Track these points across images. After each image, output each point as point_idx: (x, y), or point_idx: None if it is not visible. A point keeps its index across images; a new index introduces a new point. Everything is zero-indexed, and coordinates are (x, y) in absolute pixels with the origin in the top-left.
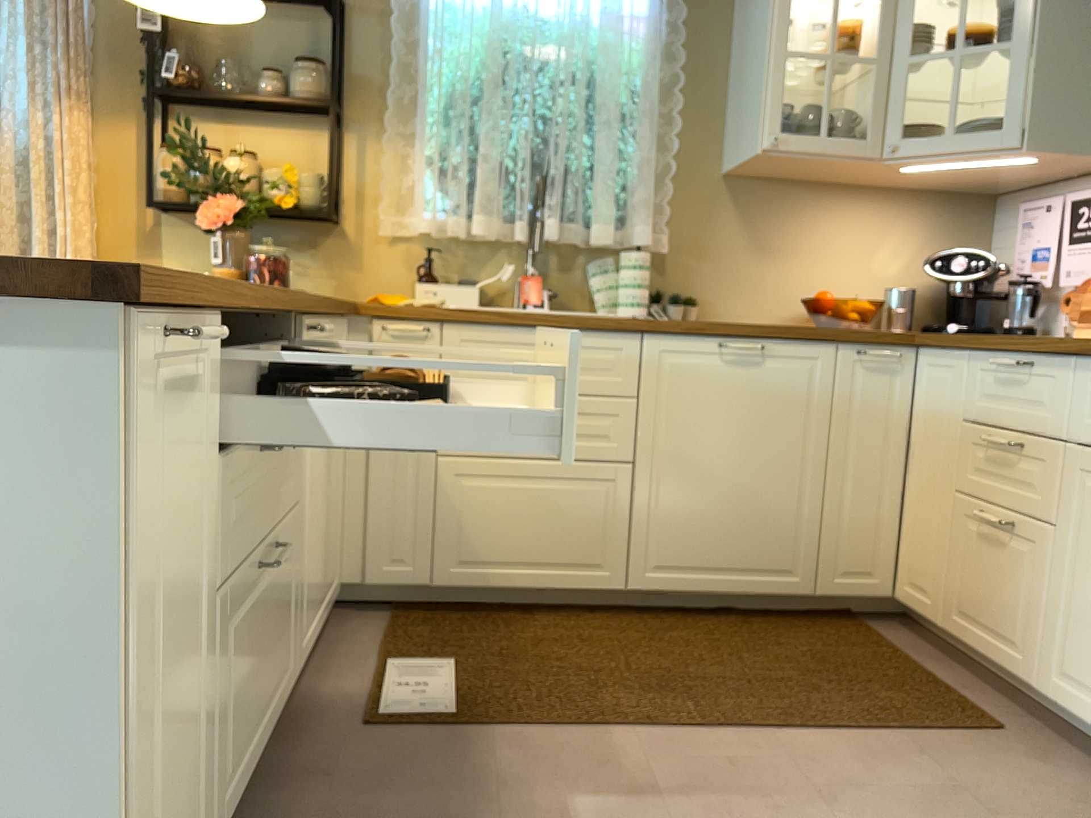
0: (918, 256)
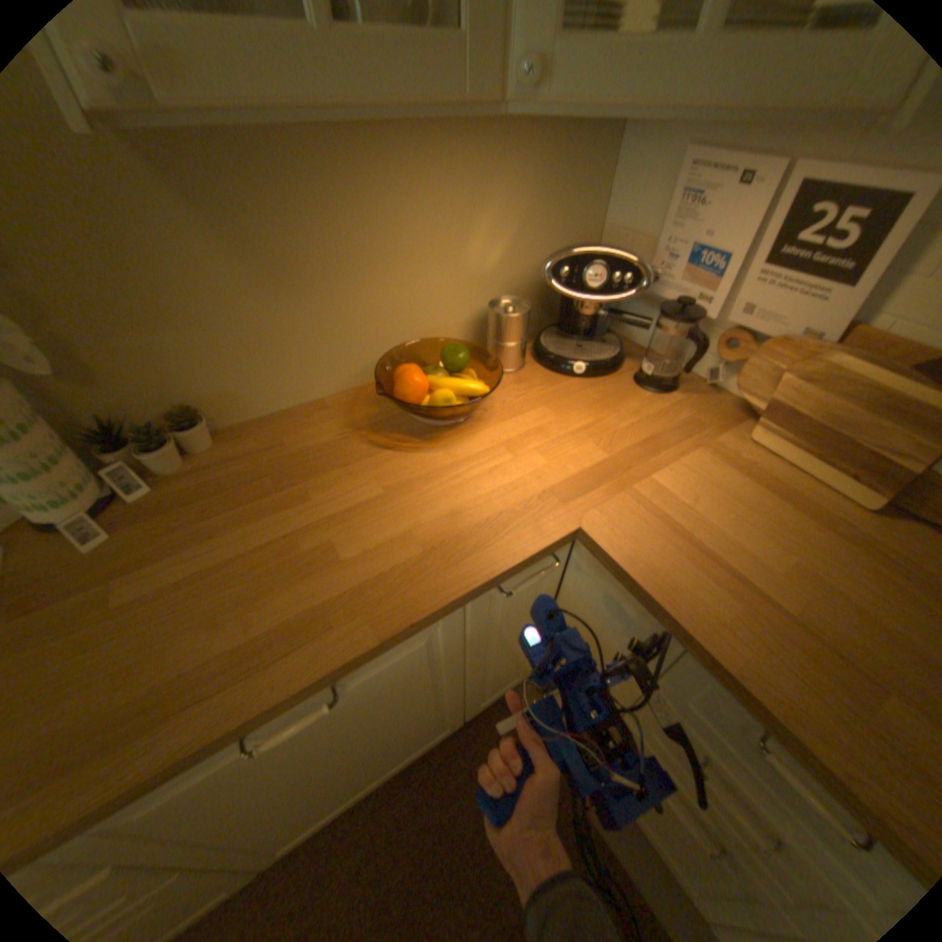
0: (525, 232)
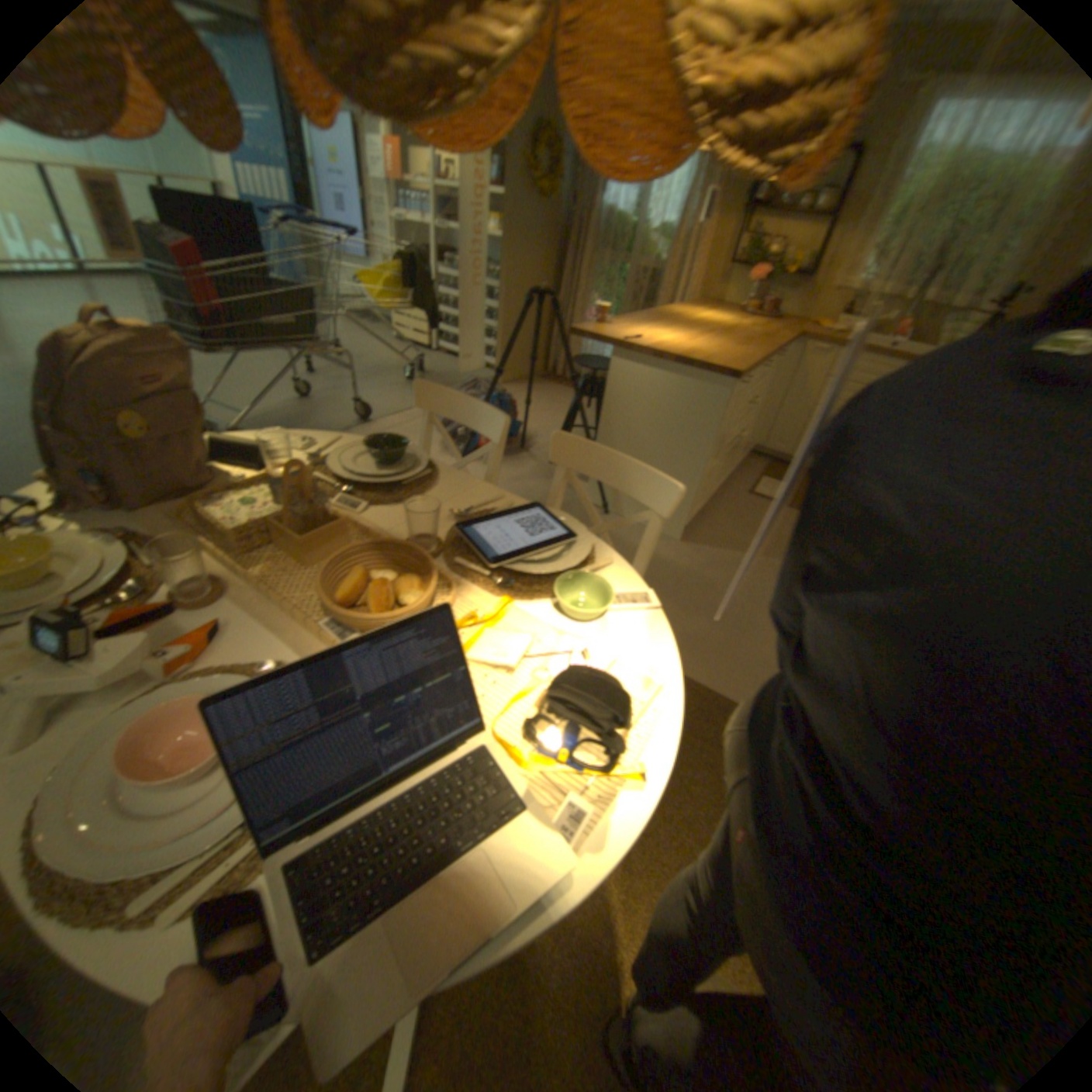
0: None
